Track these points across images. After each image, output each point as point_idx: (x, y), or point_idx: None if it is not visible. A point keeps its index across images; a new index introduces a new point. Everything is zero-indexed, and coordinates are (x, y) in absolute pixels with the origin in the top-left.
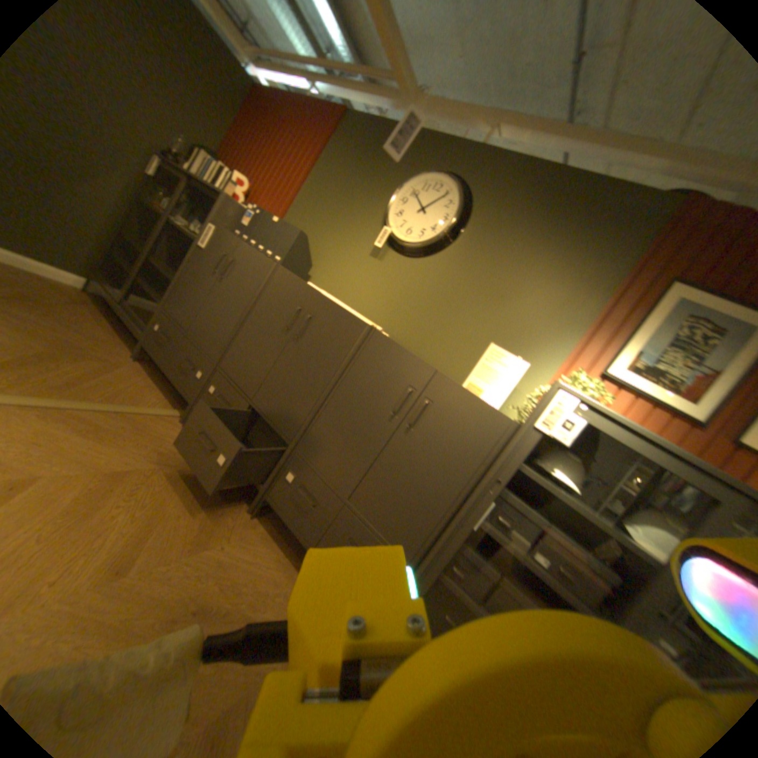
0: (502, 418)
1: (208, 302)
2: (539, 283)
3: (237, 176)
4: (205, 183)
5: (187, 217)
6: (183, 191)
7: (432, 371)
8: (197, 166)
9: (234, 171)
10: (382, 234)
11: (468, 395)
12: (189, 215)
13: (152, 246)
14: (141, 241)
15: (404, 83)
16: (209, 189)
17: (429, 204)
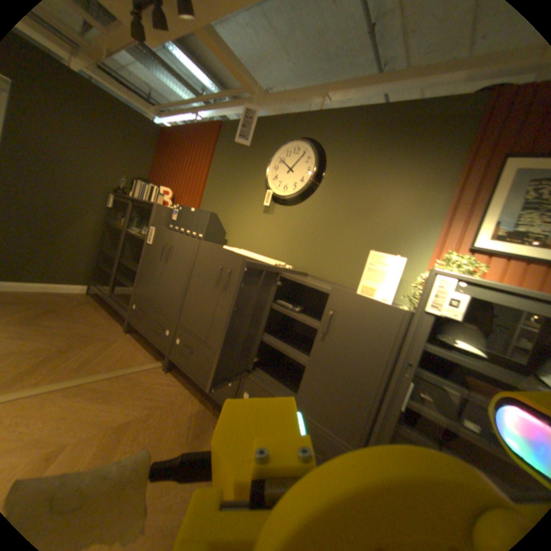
0: (396, 311)
1: (162, 280)
2: (394, 194)
3: (165, 189)
4: (146, 200)
5: (141, 225)
6: (134, 209)
7: (329, 287)
8: (140, 191)
9: (163, 186)
10: (268, 196)
11: (362, 299)
12: (142, 223)
13: (123, 251)
14: (116, 250)
15: (254, 91)
16: (149, 203)
17: (294, 164)
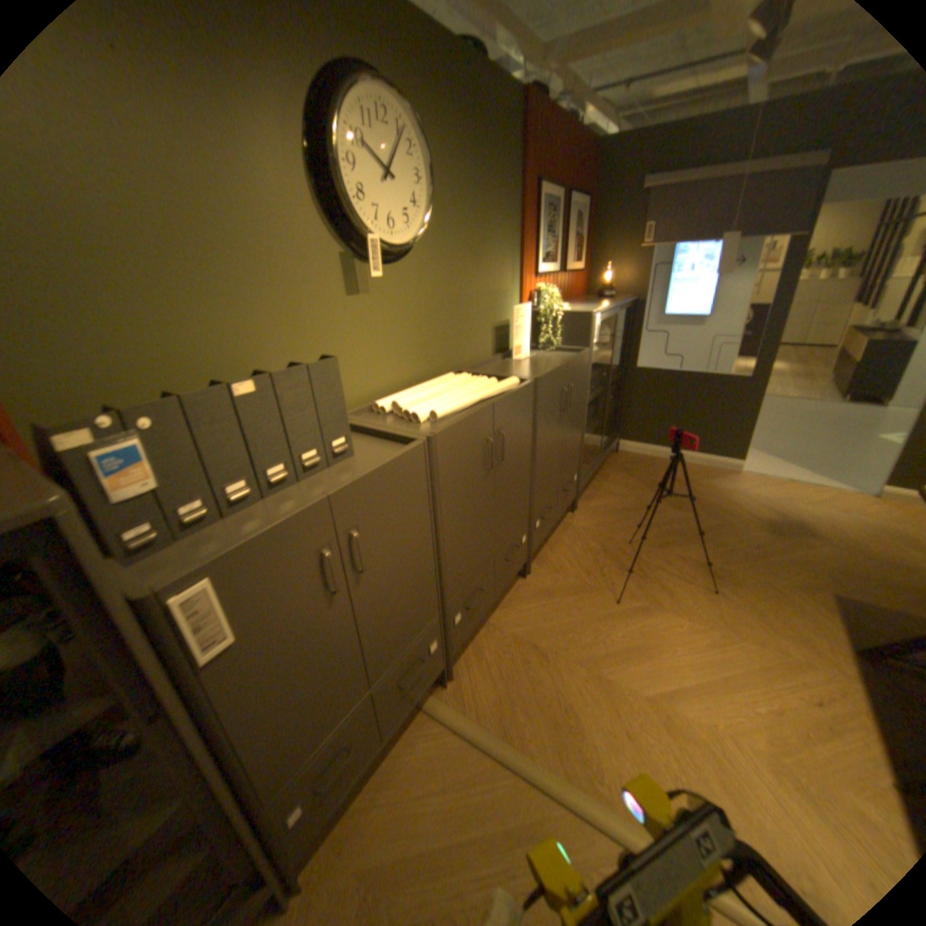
0: (587, 355)
1: (367, 624)
2: (493, 224)
3: None
4: None
5: None
6: None
7: (566, 366)
8: None
9: None
10: (374, 254)
11: (578, 360)
12: None
13: None
14: None
15: None
16: None
17: (389, 158)
